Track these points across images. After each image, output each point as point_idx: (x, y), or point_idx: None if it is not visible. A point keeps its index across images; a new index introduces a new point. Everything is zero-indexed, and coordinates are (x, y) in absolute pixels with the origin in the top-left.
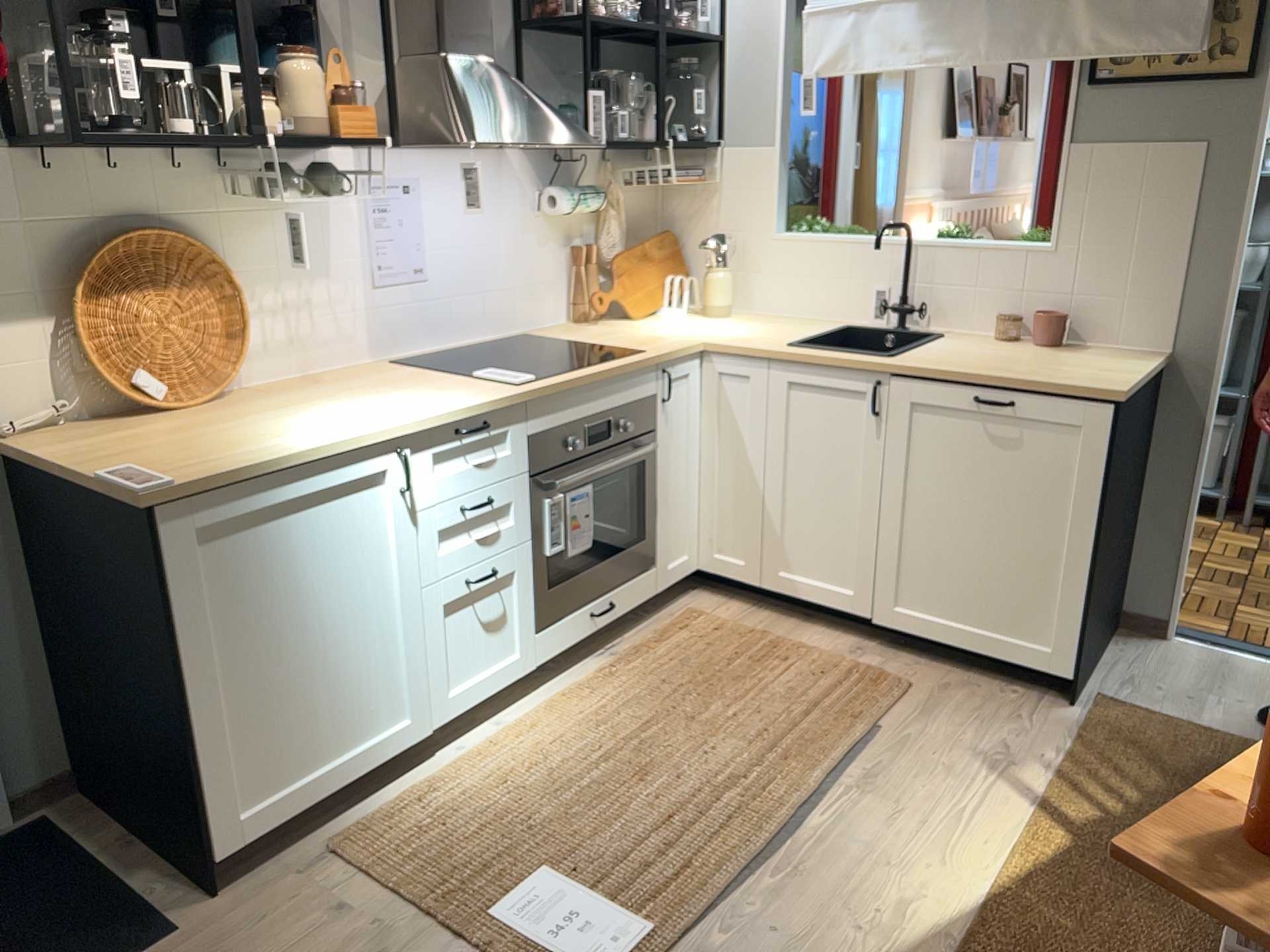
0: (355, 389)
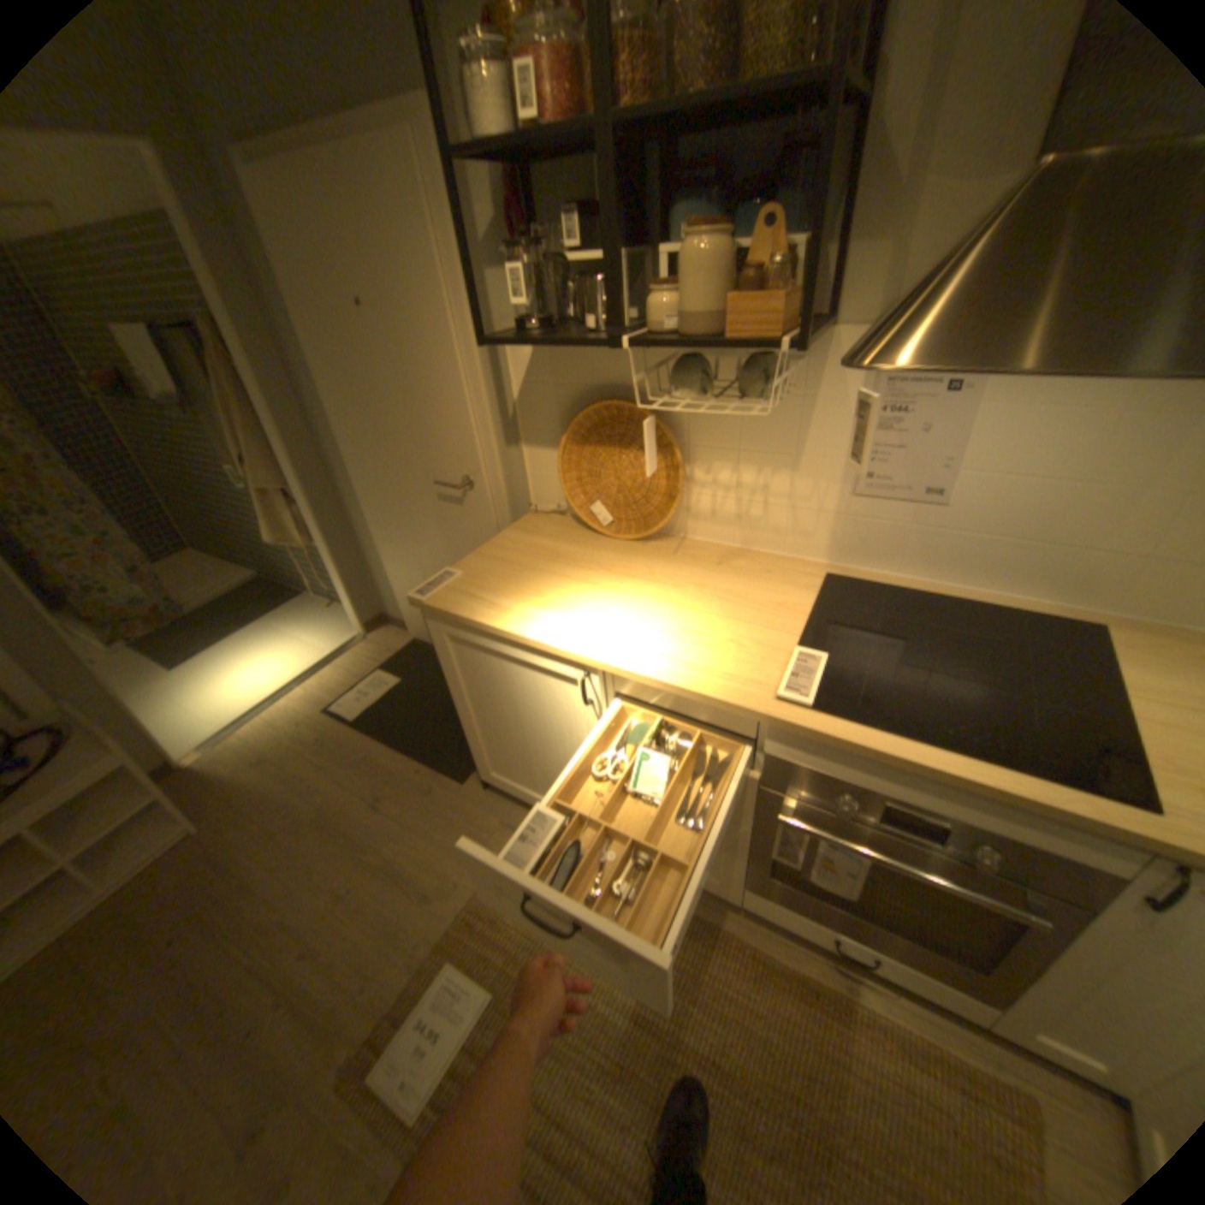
0: (707, 588)
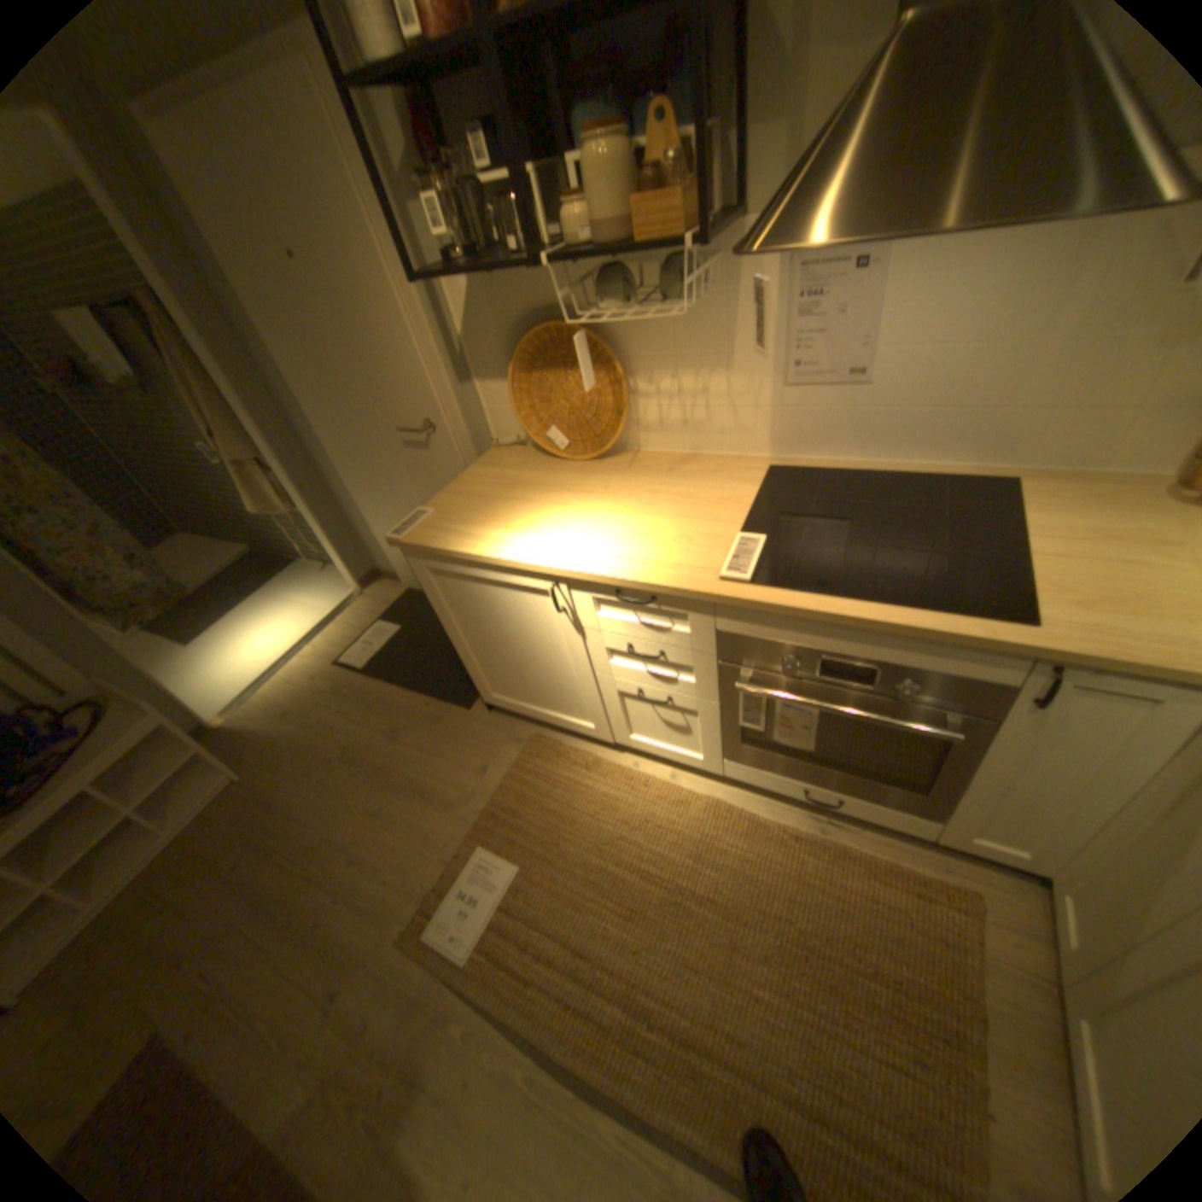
0: (659, 494)
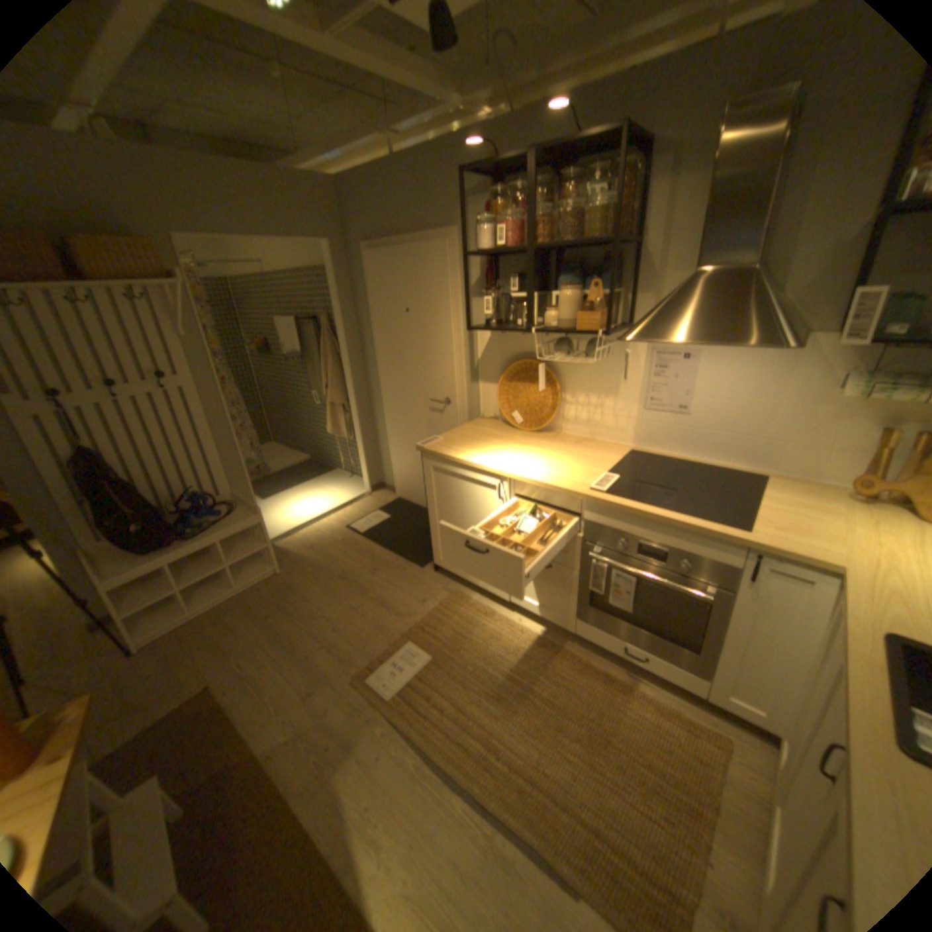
0: (566, 452)
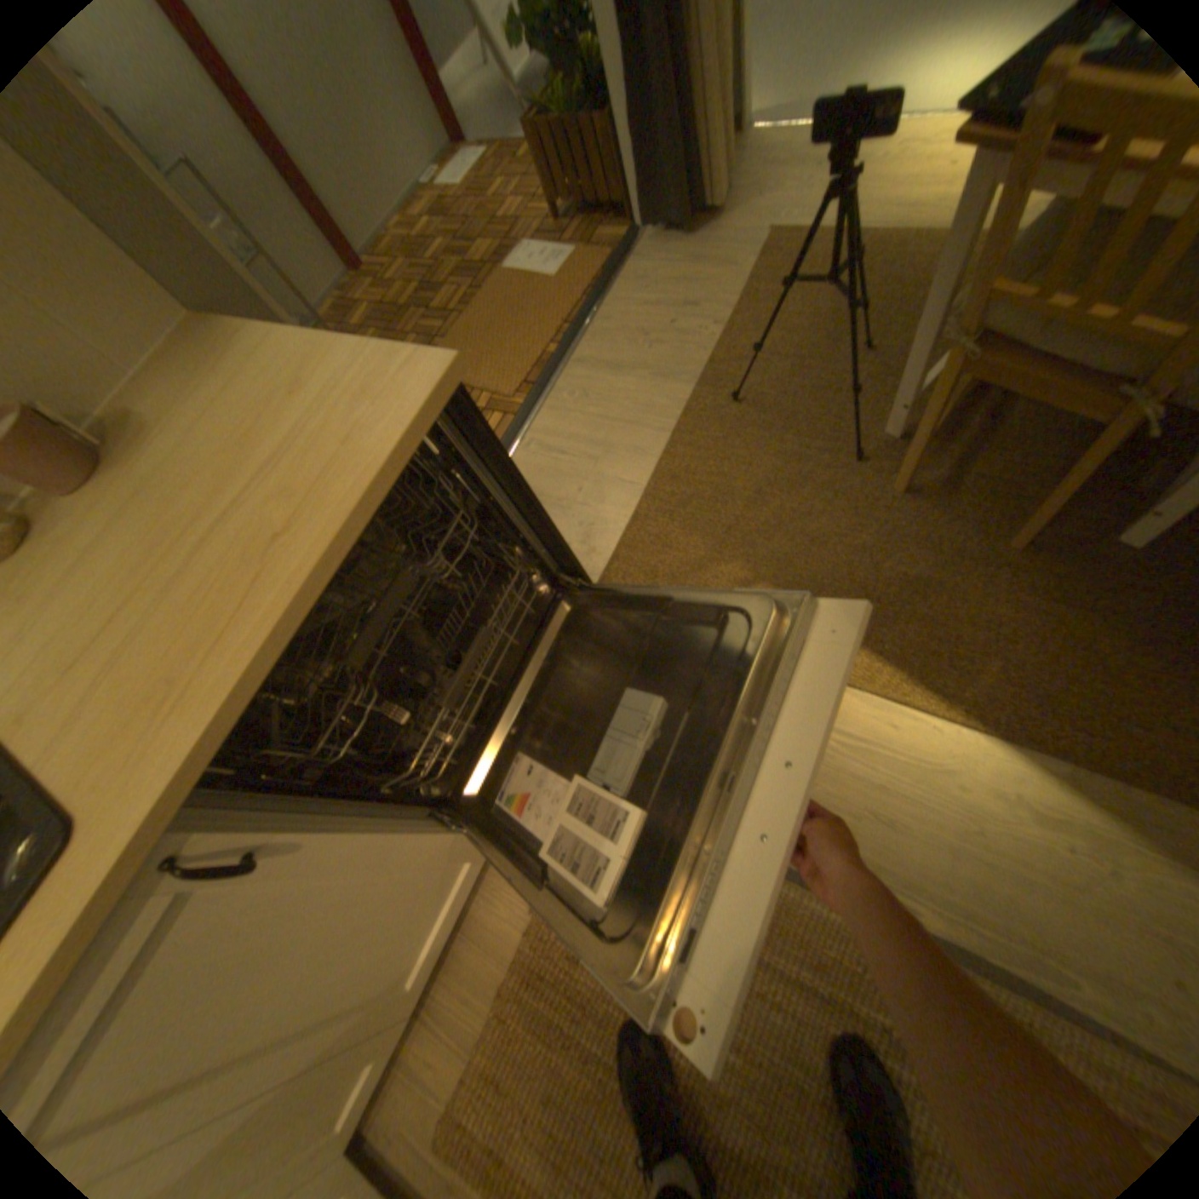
0: None
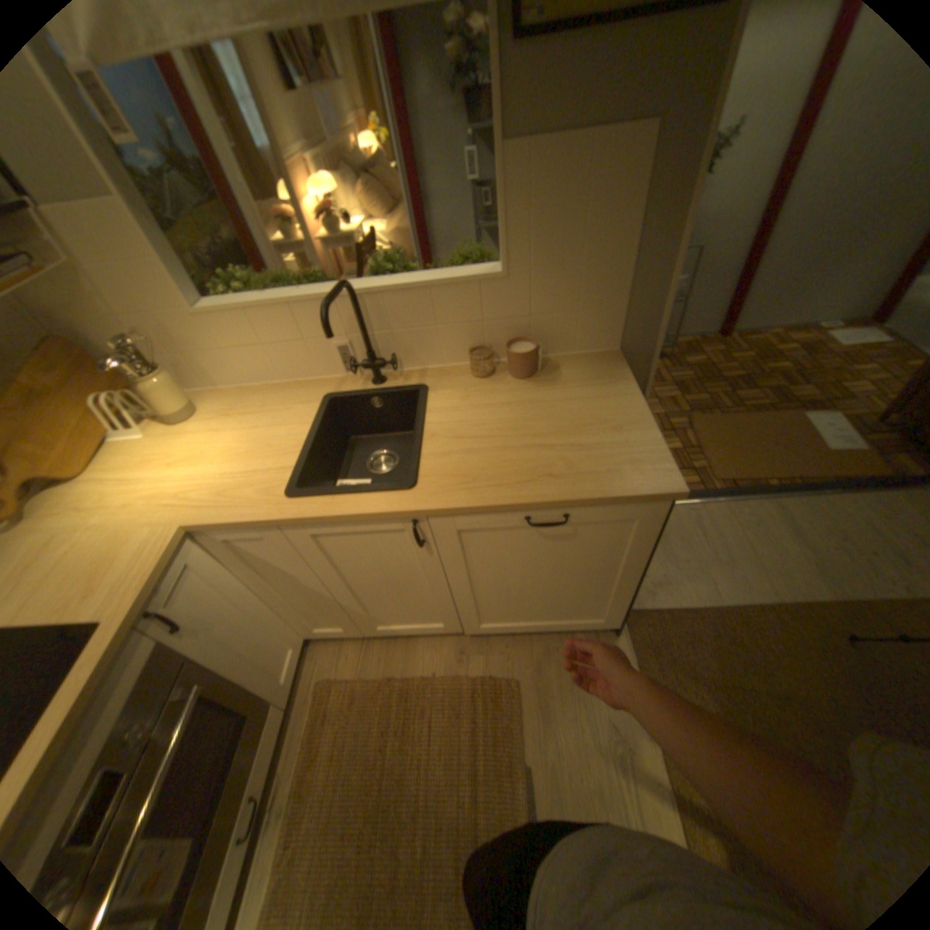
0: None
